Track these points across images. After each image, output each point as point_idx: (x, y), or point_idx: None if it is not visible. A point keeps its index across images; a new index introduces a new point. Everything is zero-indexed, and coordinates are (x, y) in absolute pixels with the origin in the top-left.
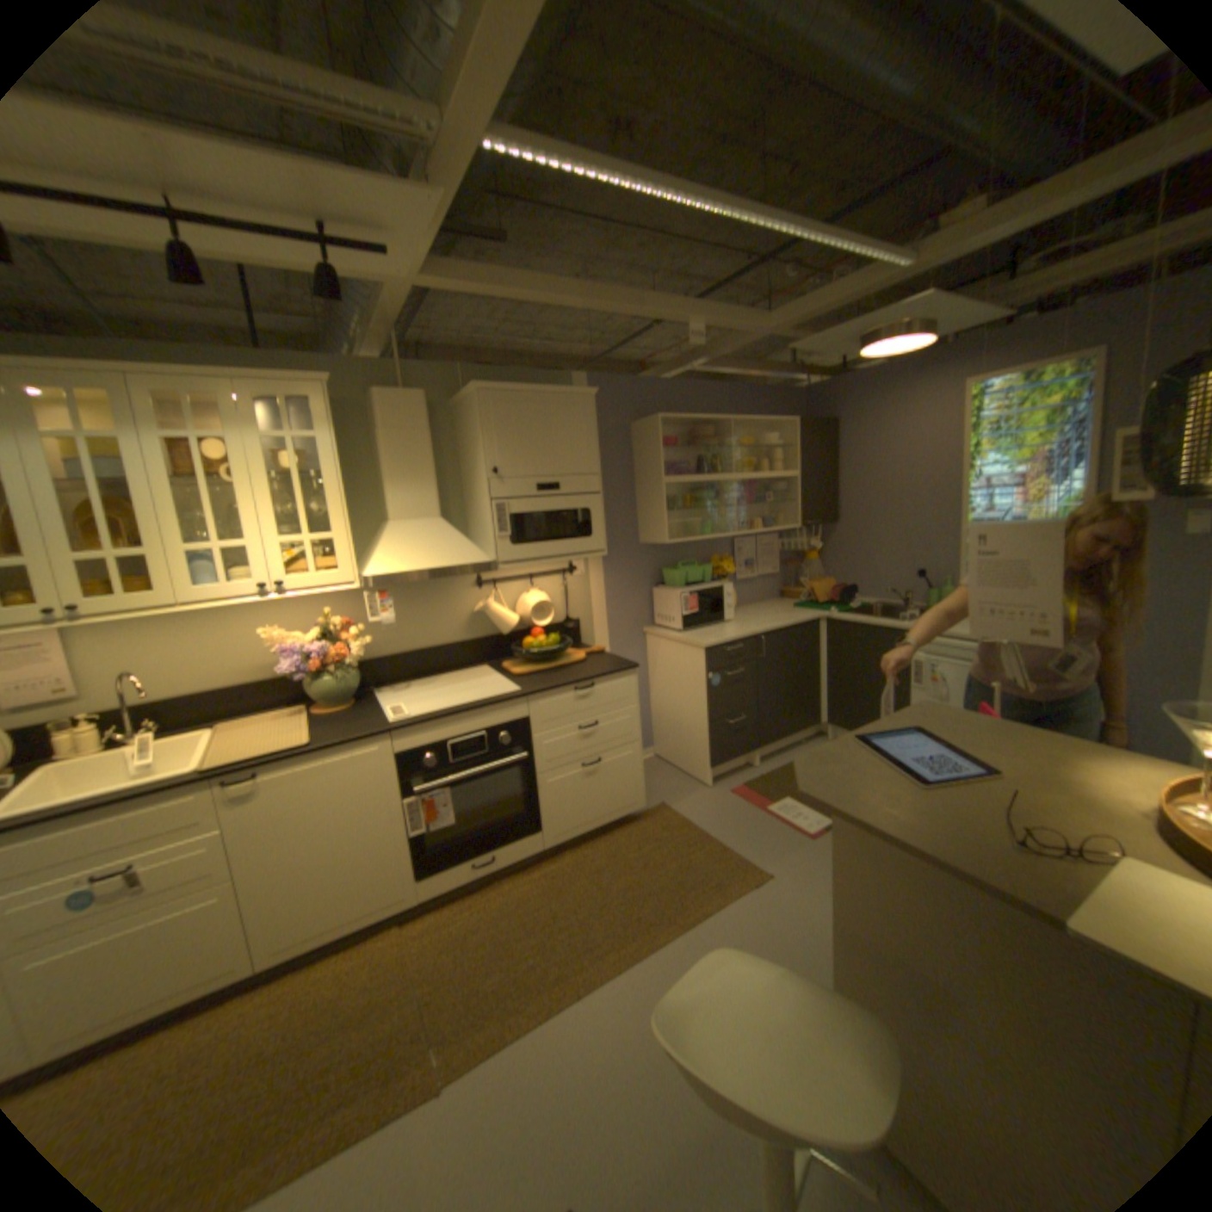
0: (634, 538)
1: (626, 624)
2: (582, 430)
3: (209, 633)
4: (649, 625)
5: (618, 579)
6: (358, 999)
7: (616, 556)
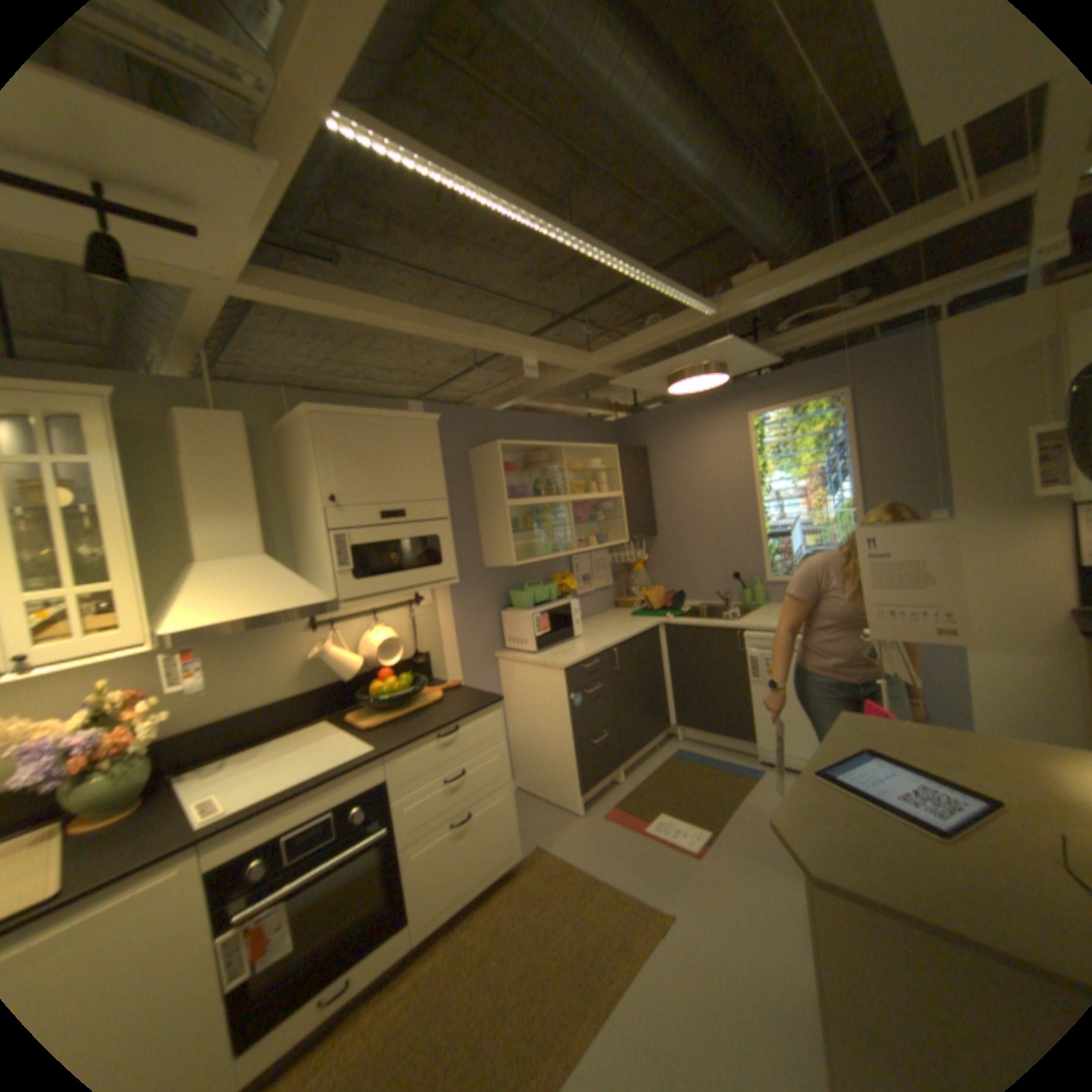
0: (478, 562)
1: (477, 652)
2: (425, 455)
3: None
4: (499, 650)
5: (466, 606)
6: None
7: (462, 582)
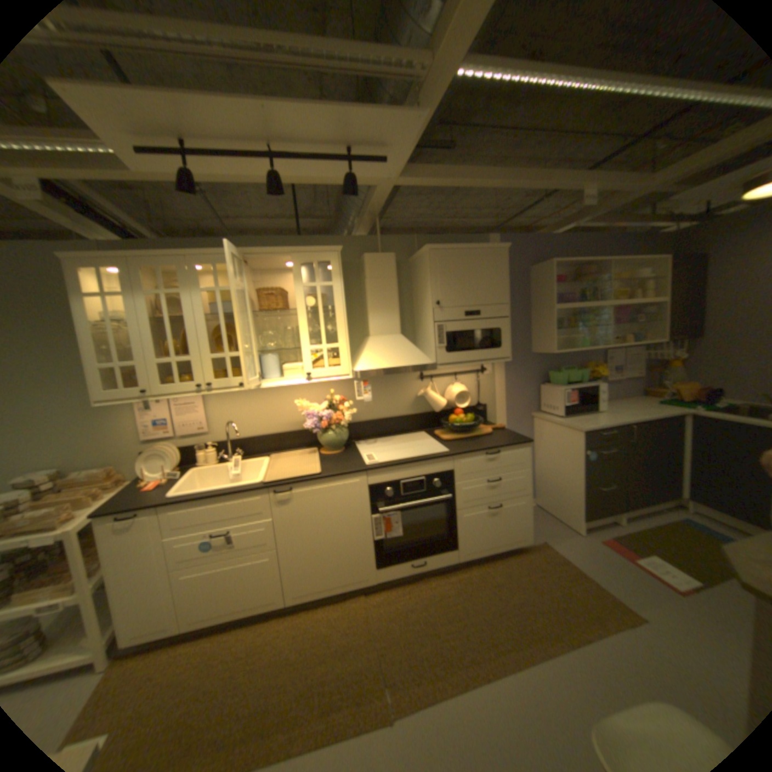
0: (528, 348)
1: (519, 409)
2: (497, 273)
3: (269, 401)
4: (536, 411)
5: (515, 378)
6: (340, 639)
7: (514, 361)
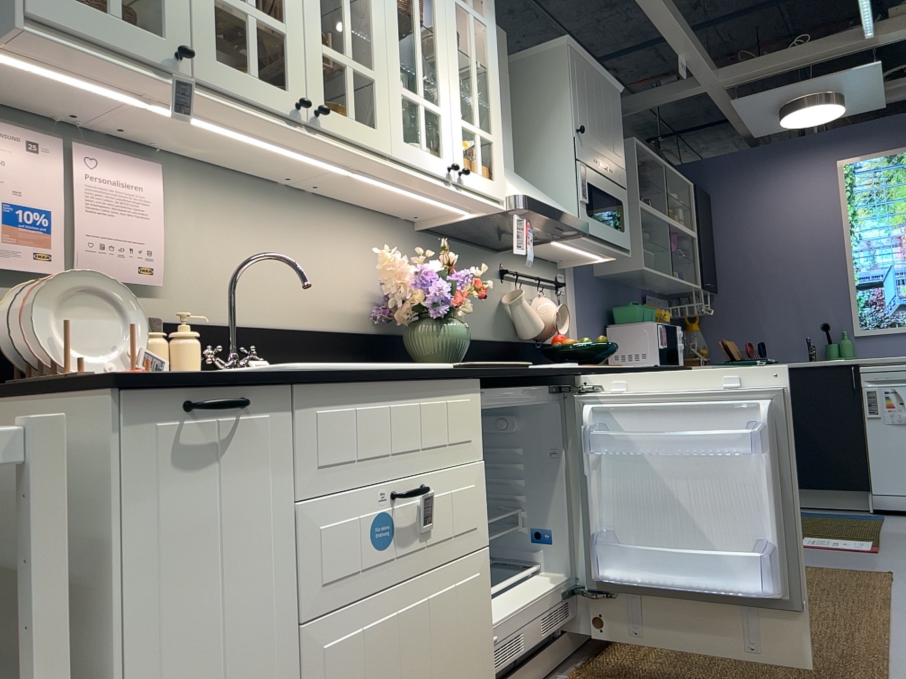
0: (593, 268)
1: None
2: (618, 121)
3: (296, 245)
4: None
5: (586, 309)
6: None
7: (584, 283)
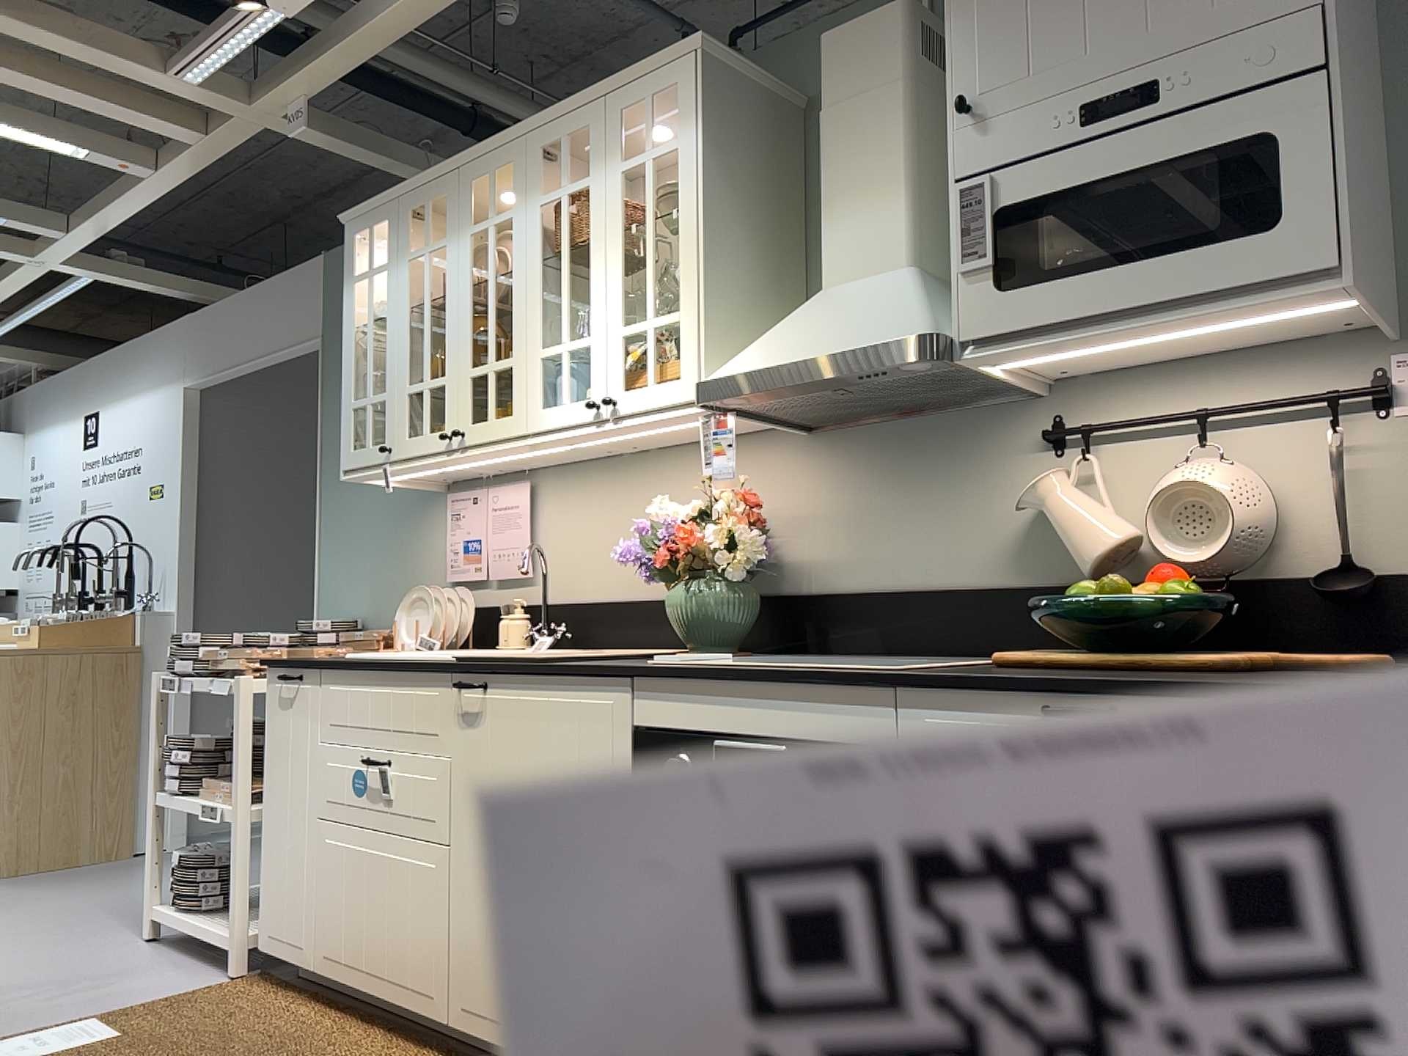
0: None
1: None
2: None
3: (636, 511)
4: None
5: None
6: None
7: None
